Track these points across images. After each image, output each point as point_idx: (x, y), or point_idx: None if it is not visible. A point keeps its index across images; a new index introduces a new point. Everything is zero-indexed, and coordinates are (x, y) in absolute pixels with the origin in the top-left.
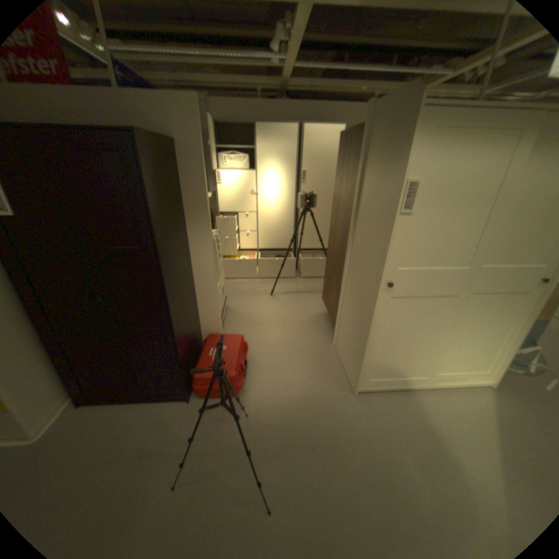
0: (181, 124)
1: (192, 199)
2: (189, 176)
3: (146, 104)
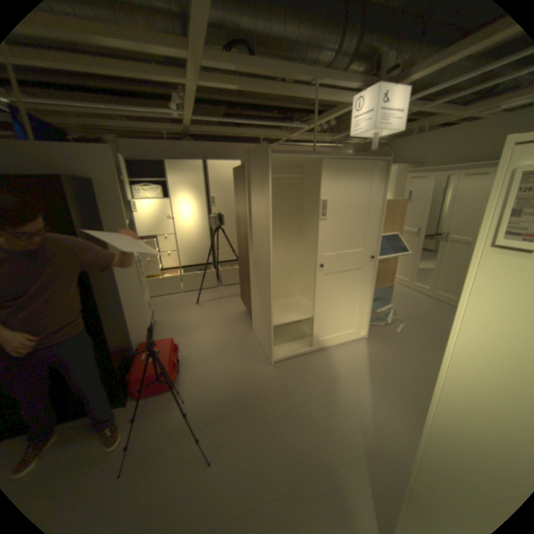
0: (99, 168)
1: (113, 226)
2: (109, 208)
3: (66, 154)
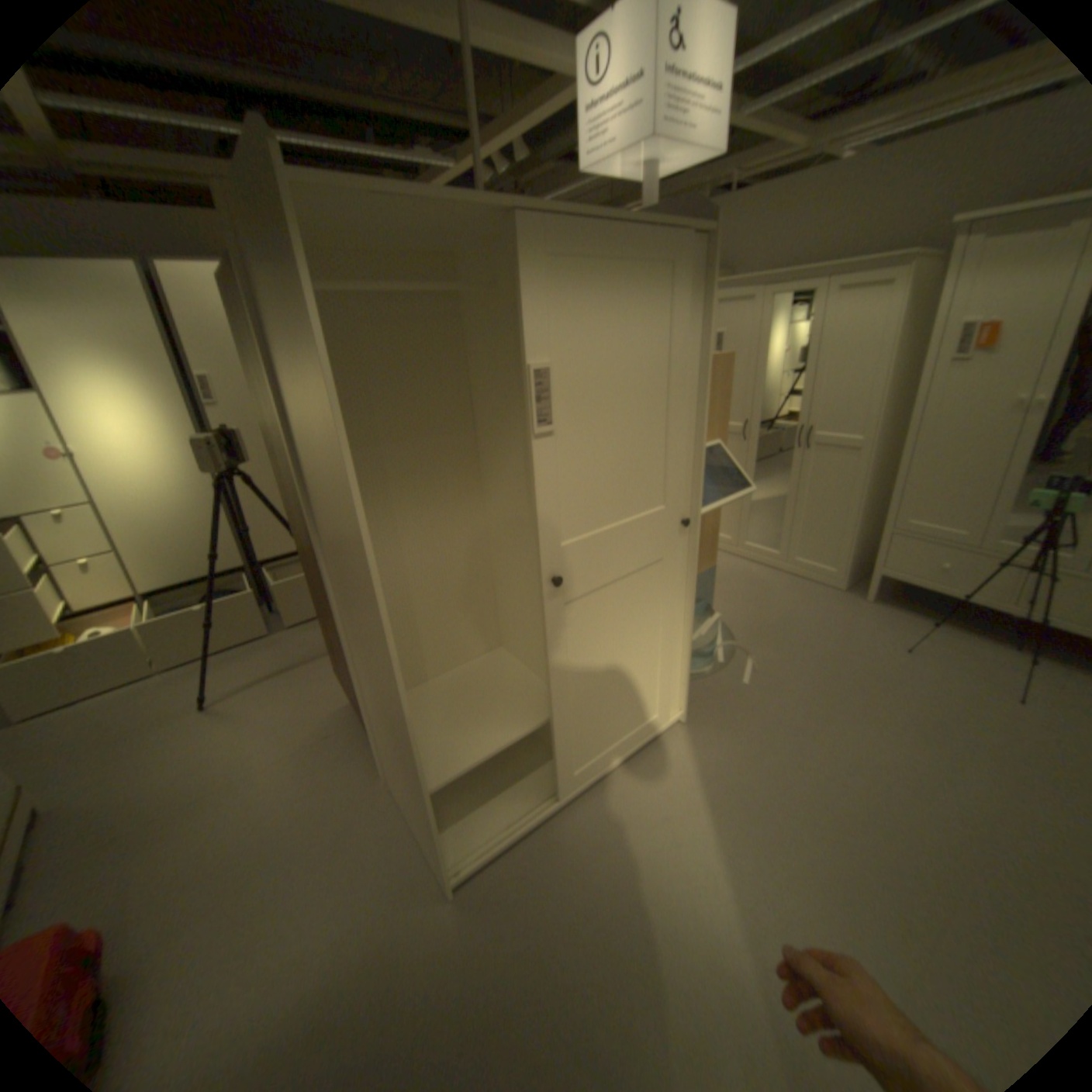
0: None
1: None
2: None
3: None
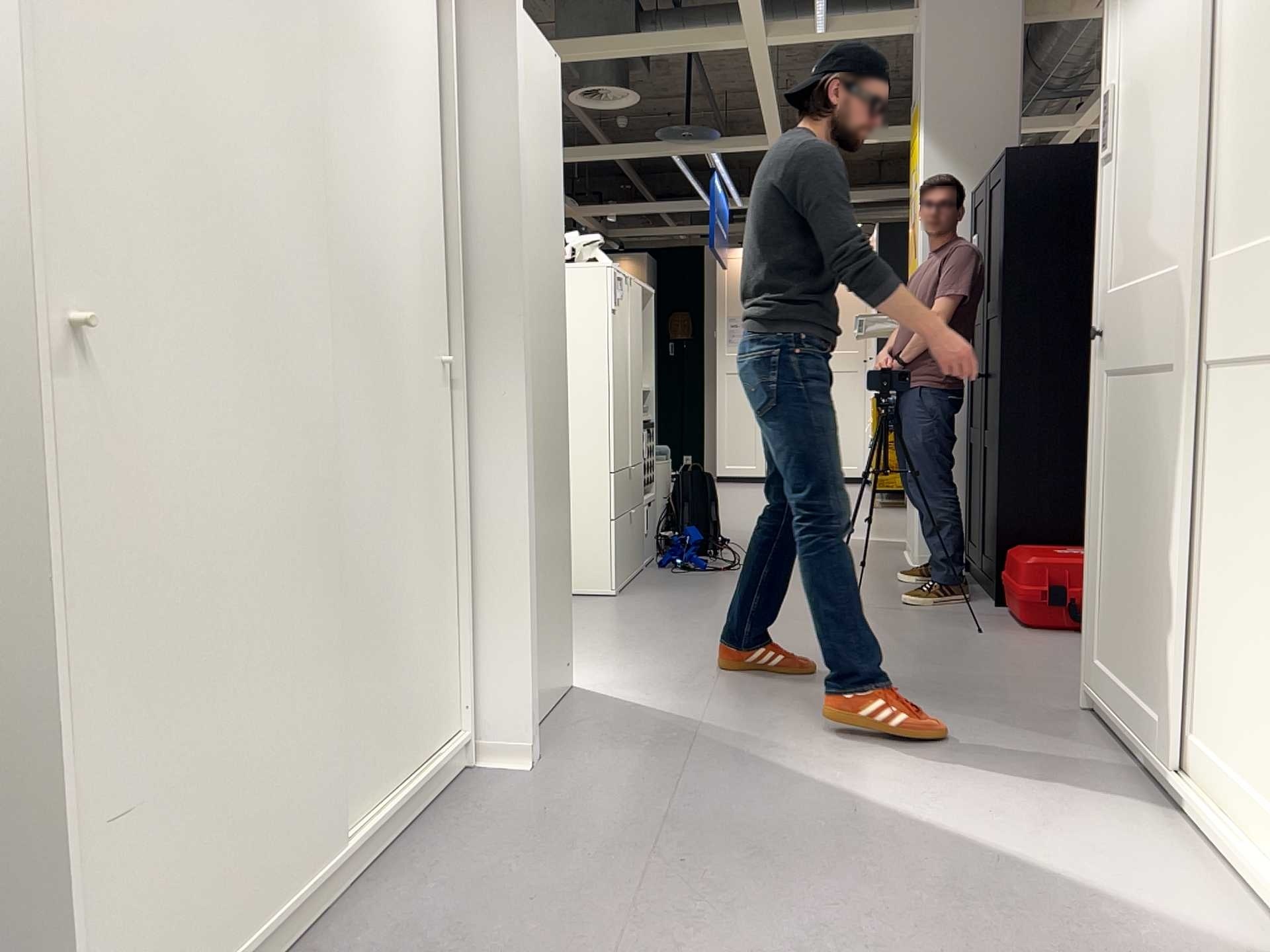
0: None
1: None
2: None
3: None
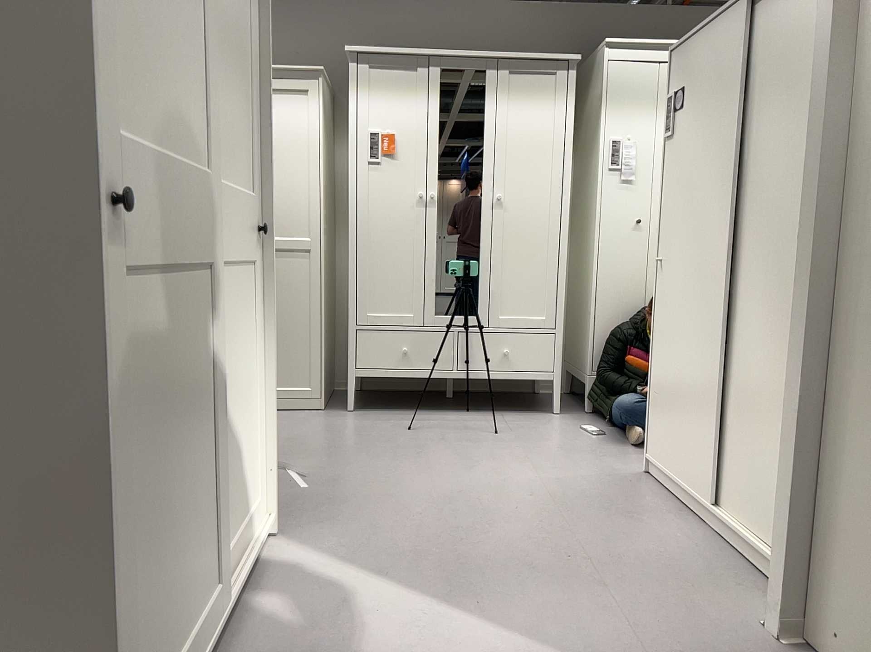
0: None
1: None
2: None
3: None
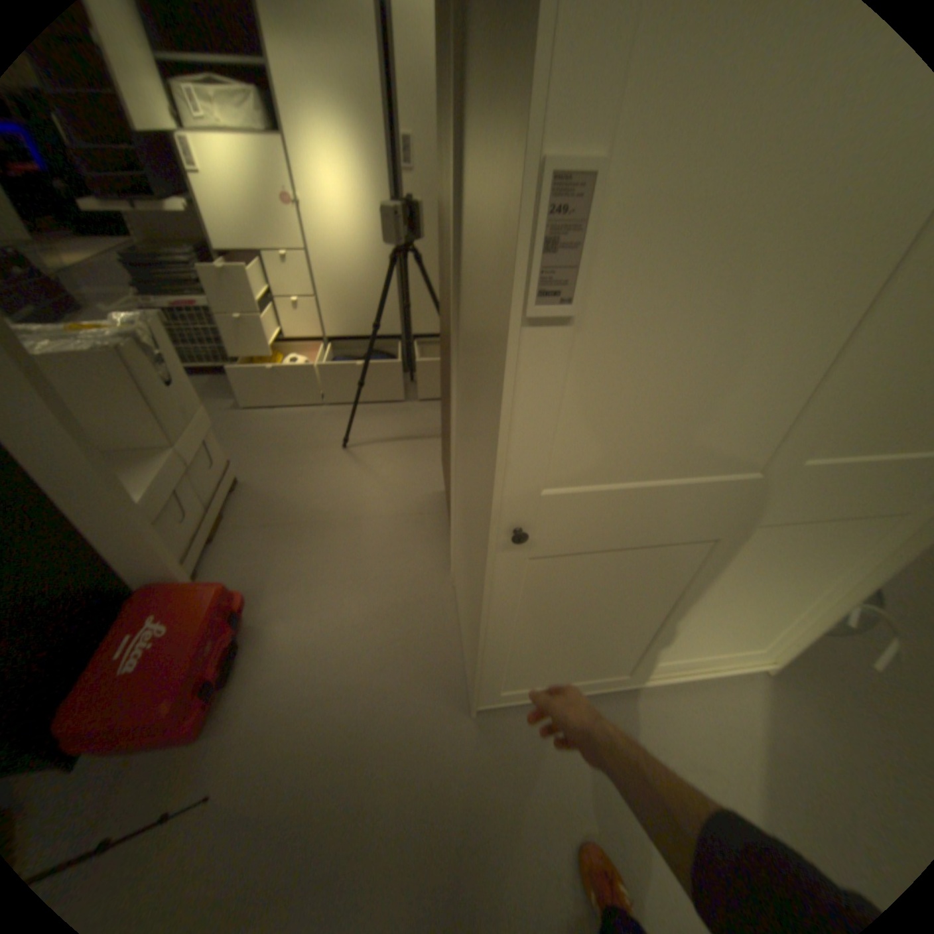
0: None
1: None
2: None
3: None
